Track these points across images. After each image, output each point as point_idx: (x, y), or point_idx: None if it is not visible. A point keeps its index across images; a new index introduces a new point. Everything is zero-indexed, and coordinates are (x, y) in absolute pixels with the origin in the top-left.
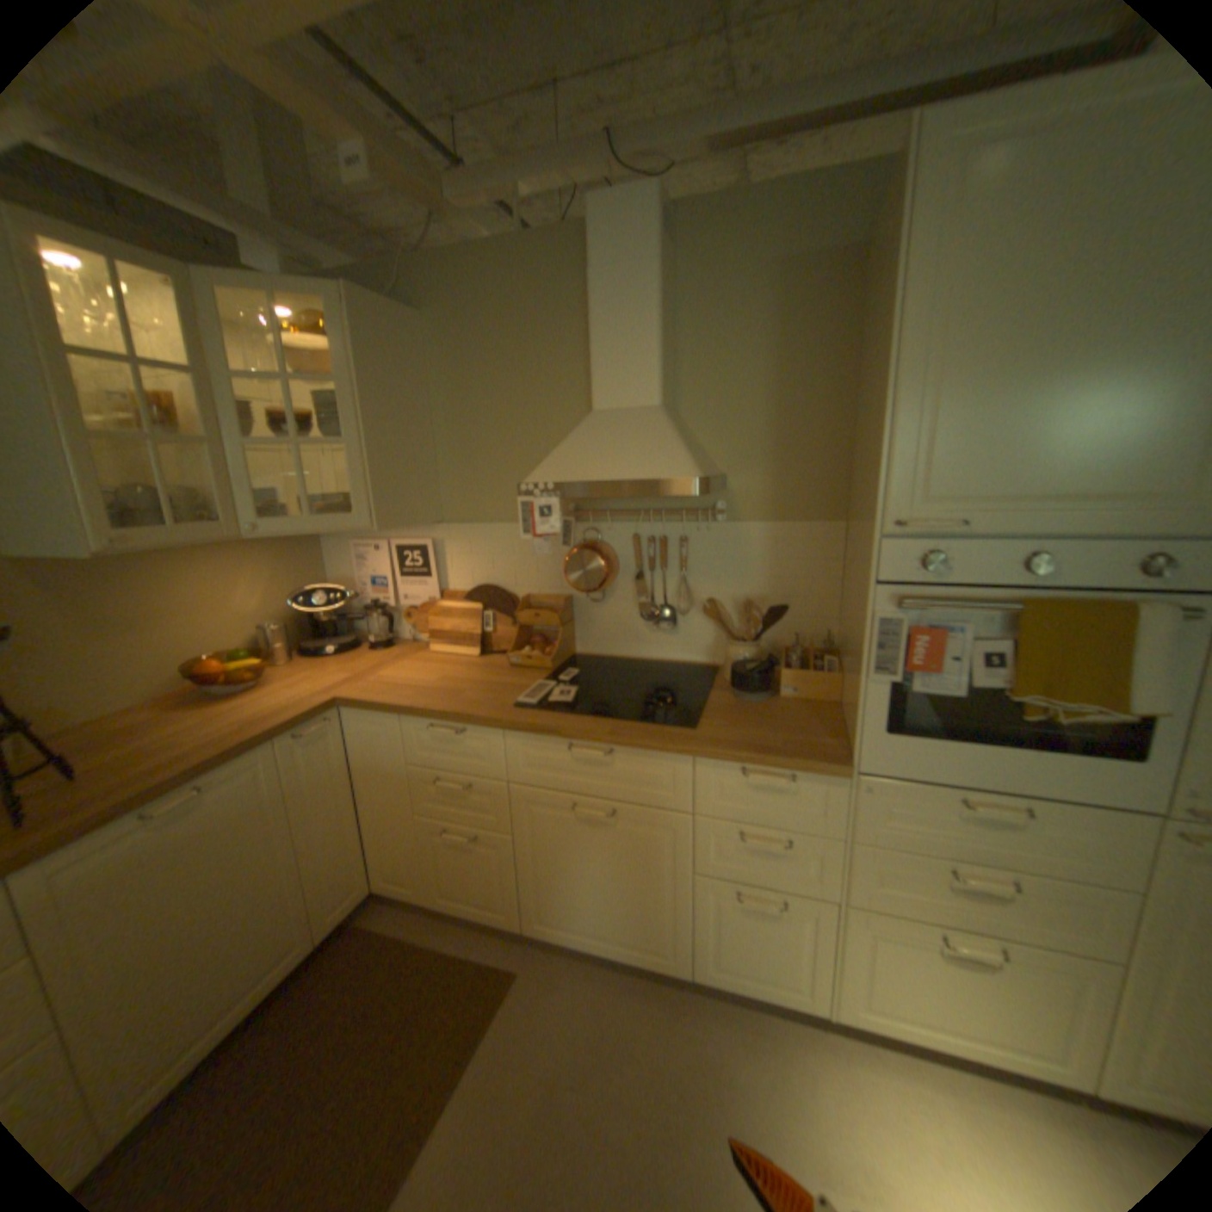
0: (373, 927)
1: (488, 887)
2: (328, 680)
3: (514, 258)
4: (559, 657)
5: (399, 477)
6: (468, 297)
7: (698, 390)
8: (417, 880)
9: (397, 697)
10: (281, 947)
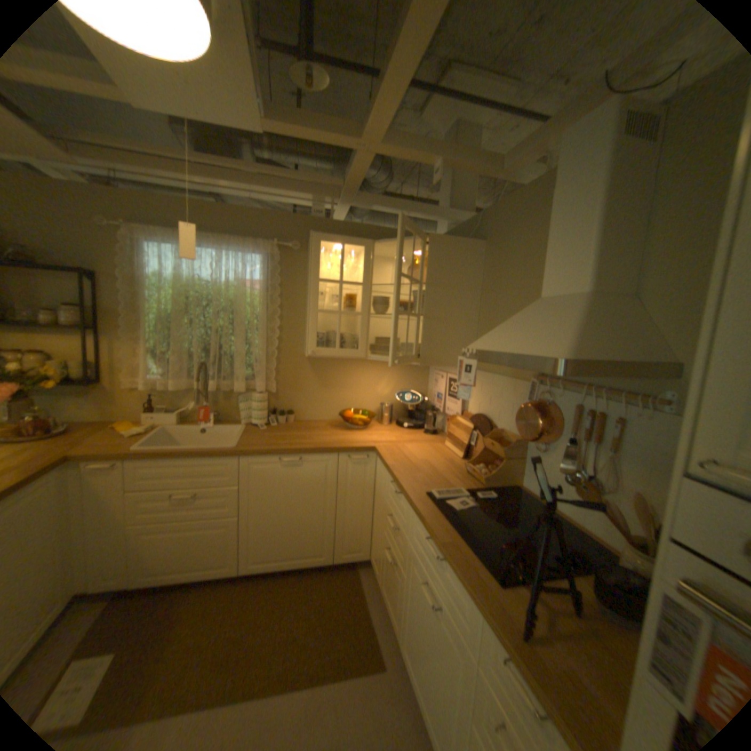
0: (363, 577)
1: (395, 600)
2: (387, 437)
3: (539, 193)
4: (496, 481)
5: (444, 337)
6: (510, 226)
7: (667, 275)
8: (380, 567)
9: (394, 458)
10: (317, 549)
